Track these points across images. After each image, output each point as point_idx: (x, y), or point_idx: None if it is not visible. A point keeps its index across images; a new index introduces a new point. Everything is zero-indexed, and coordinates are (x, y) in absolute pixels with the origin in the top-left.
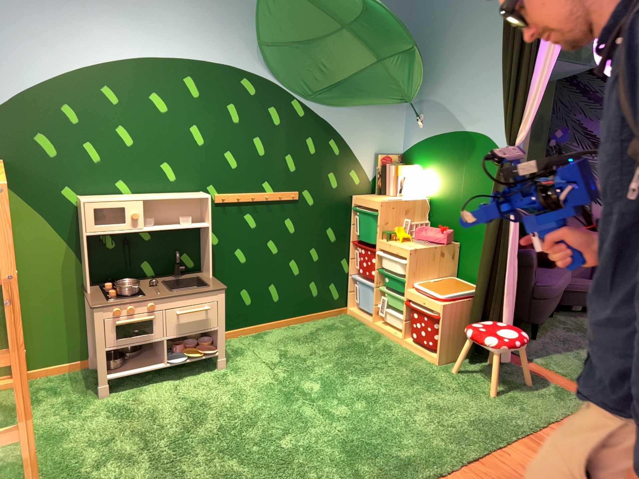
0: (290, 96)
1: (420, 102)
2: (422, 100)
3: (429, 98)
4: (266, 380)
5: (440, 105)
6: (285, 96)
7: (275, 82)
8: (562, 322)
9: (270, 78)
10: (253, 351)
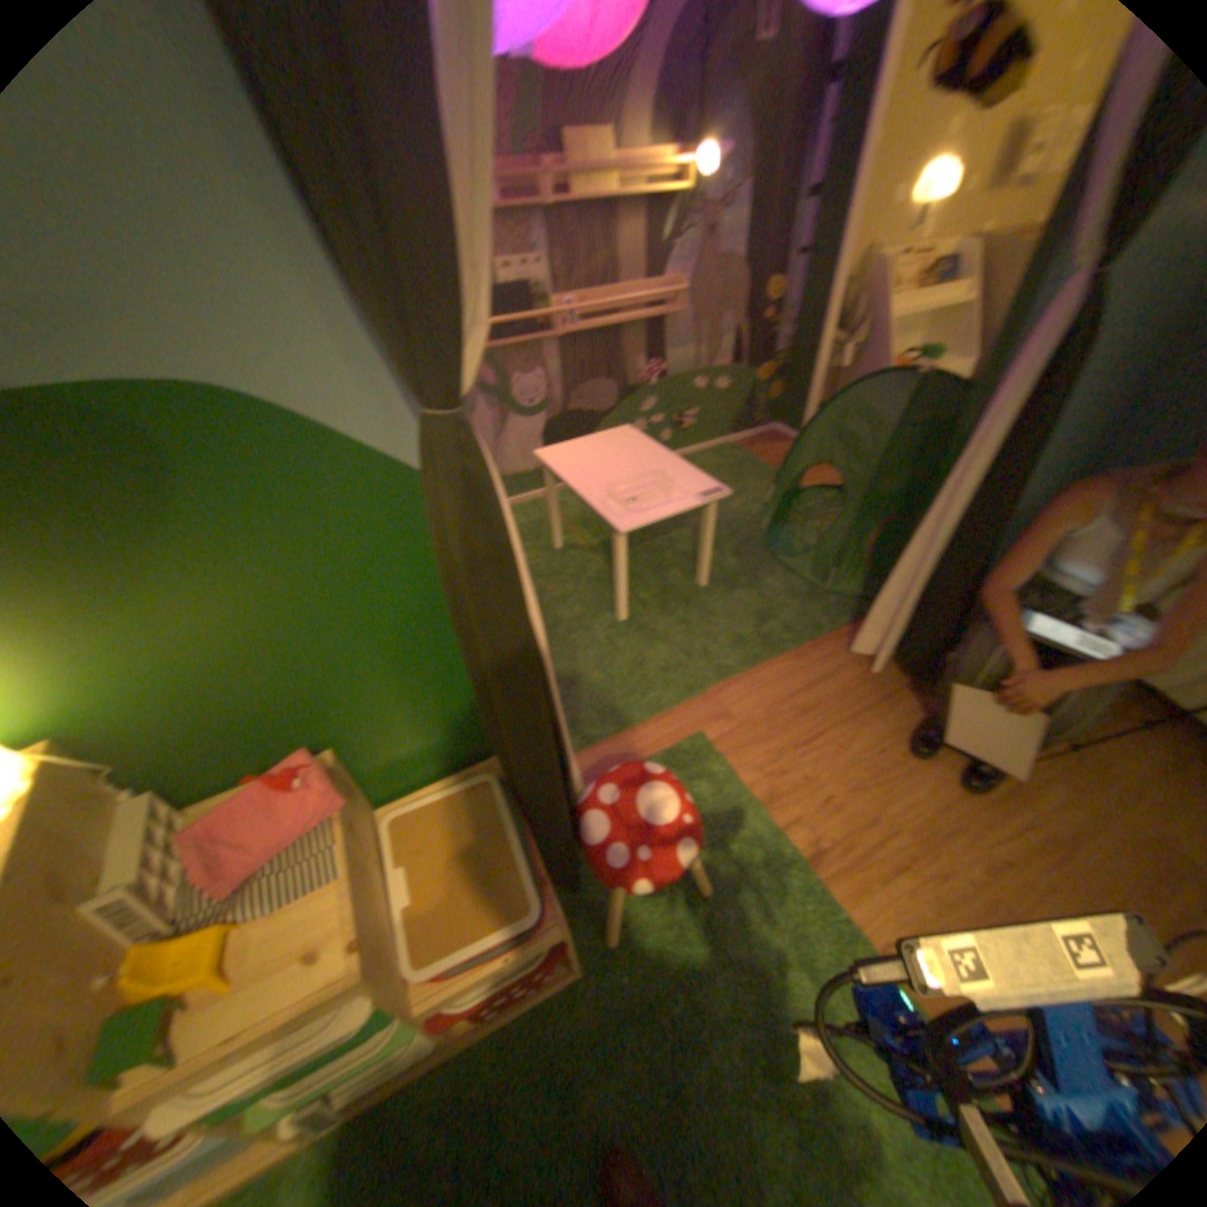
0: None
1: None
2: None
3: None
4: None
5: None
6: None
7: None
8: None
9: None
10: None
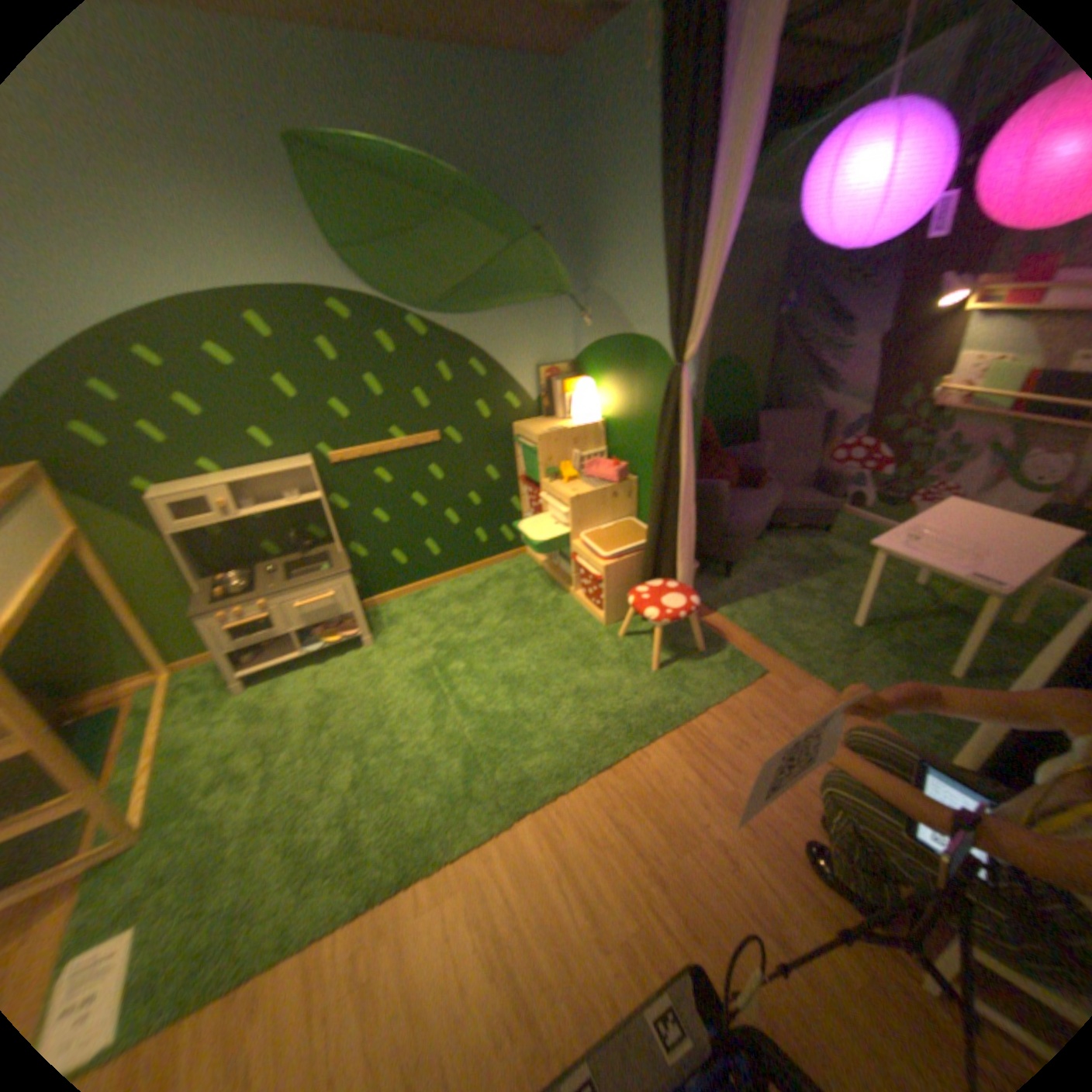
0: (398, 310)
1: (586, 287)
2: (589, 285)
3: (596, 282)
4: (408, 666)
5: (608, 293)
6: (391, 311)
7: (371, 292)
8: (776, 551)
9: (362, 289)
10: (407, 623)
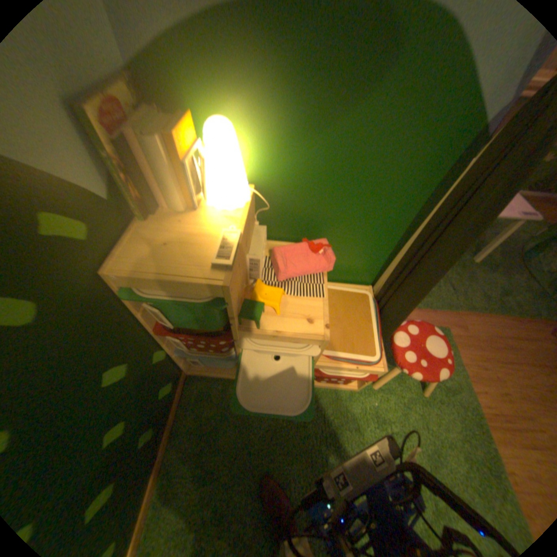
0: None
1: None
2: None
3: None
4: None
5: None
6: None
7: None
8: None
9: None
10: None
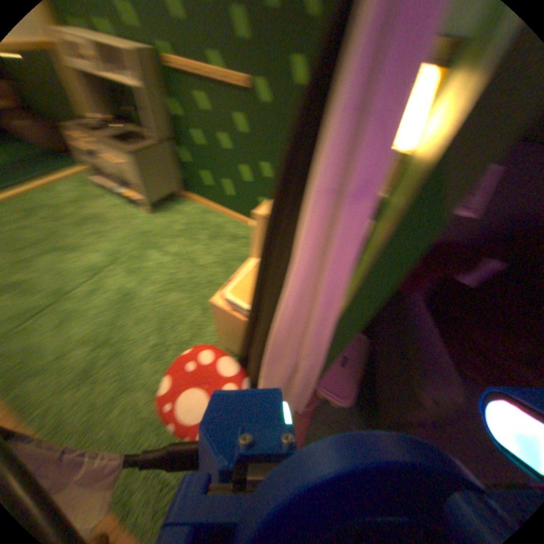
0: None
1: None
2: None
3: None
4: (131, 239)
5: None
6: None
7: None
8: None
9: None
10: (176, 219)
